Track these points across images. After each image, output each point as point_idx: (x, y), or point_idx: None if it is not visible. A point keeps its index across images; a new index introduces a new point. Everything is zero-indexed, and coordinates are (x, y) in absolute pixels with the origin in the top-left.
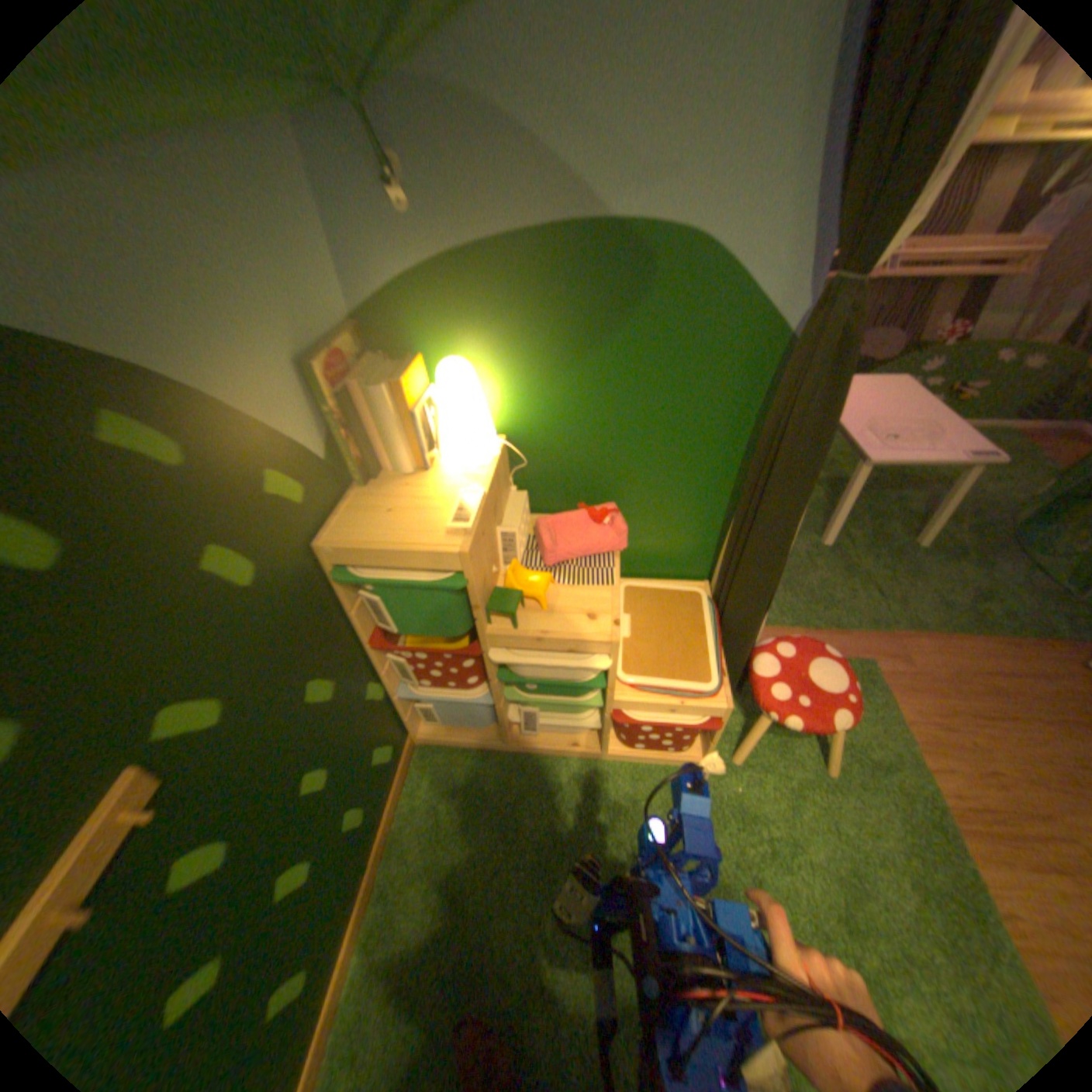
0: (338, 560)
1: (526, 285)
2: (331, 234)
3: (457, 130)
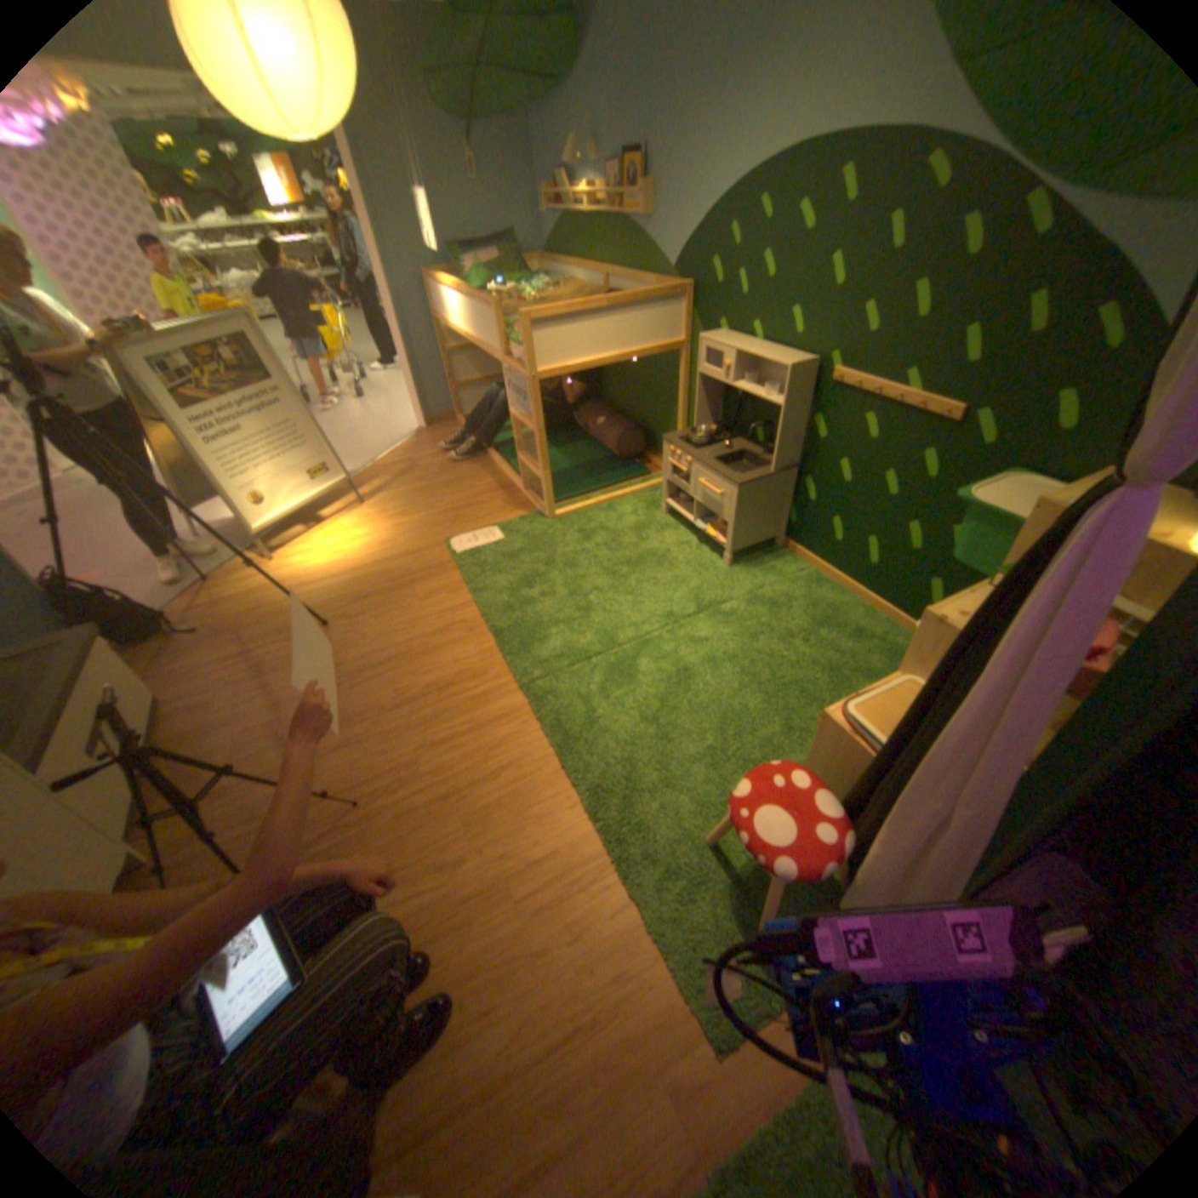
0: None
1: None
2: None
3: None
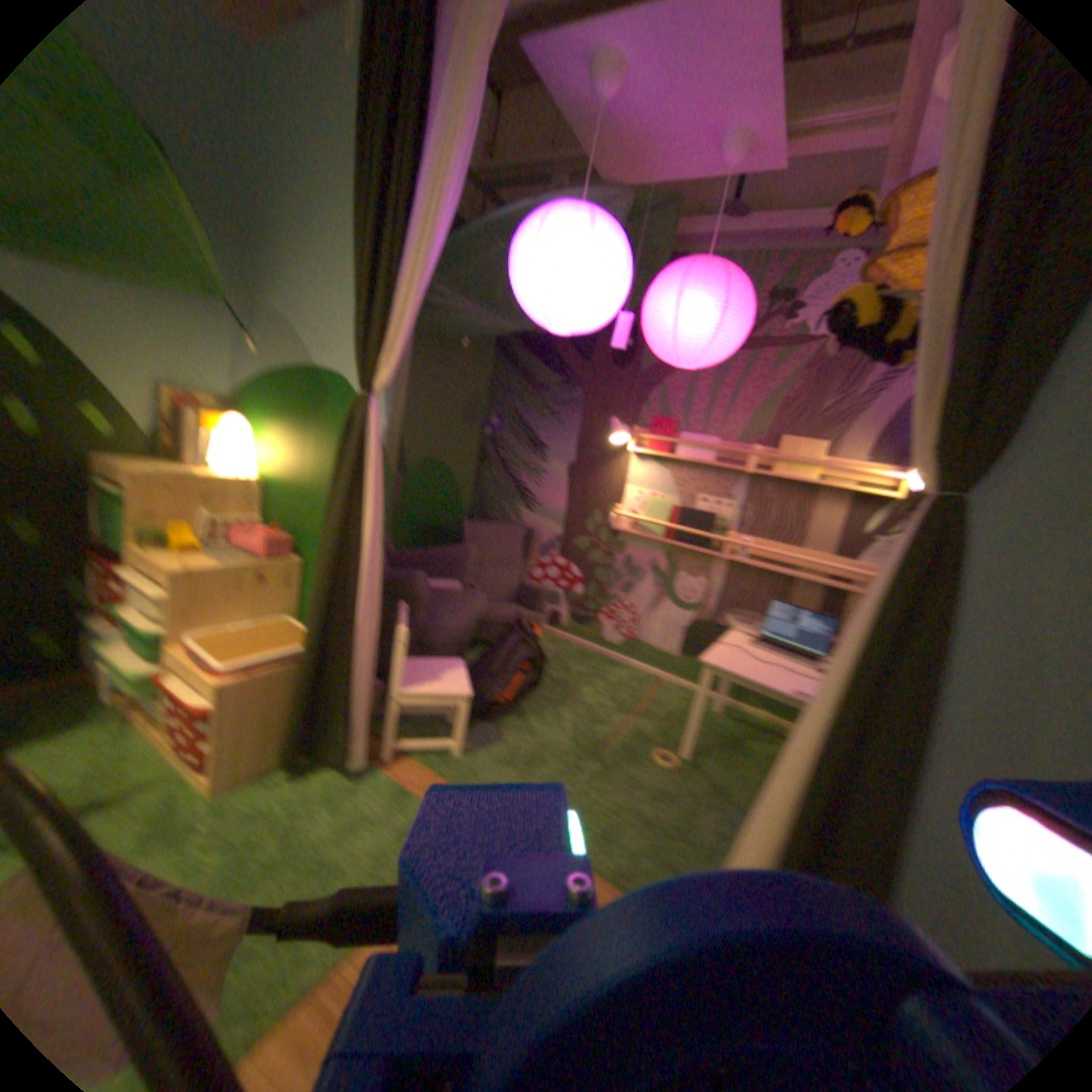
0: (93, 473)
1: (280, 391)
2: (225, 356)
3: (269, 322)
